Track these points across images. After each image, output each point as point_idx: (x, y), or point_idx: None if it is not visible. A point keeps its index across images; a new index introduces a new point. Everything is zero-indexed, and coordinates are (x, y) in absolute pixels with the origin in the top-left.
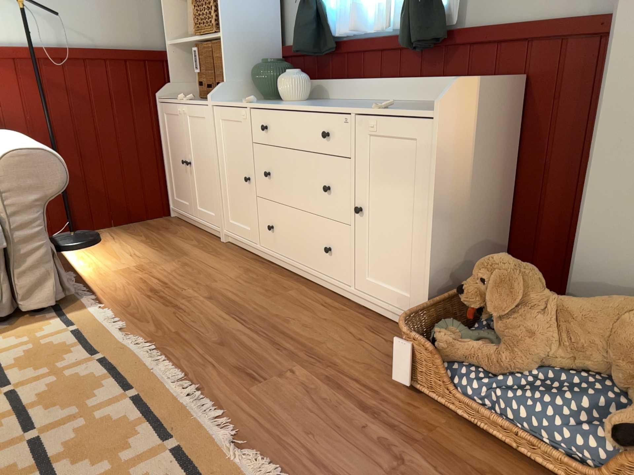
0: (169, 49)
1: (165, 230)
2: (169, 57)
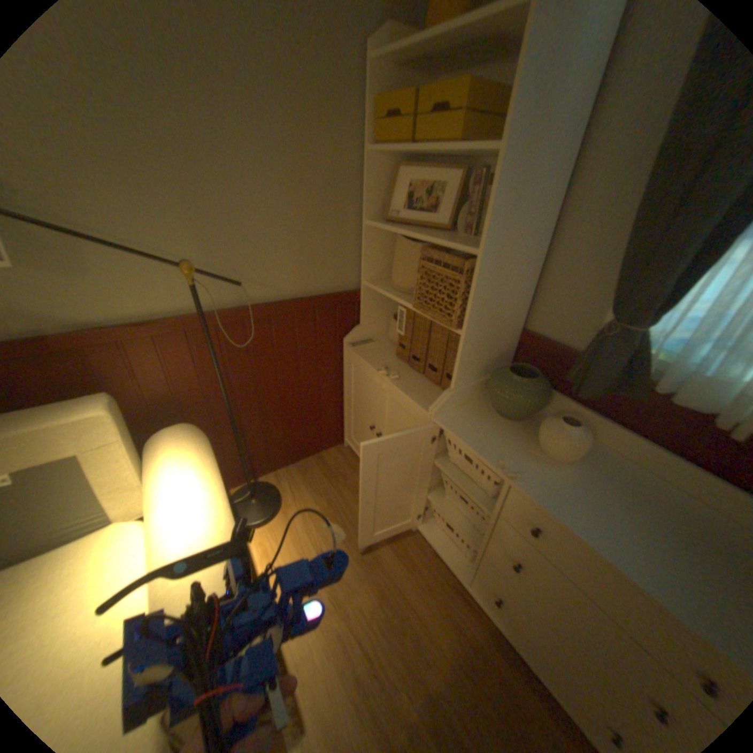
0: (365, 287)
1: (345, 480)
2: (363, 296)
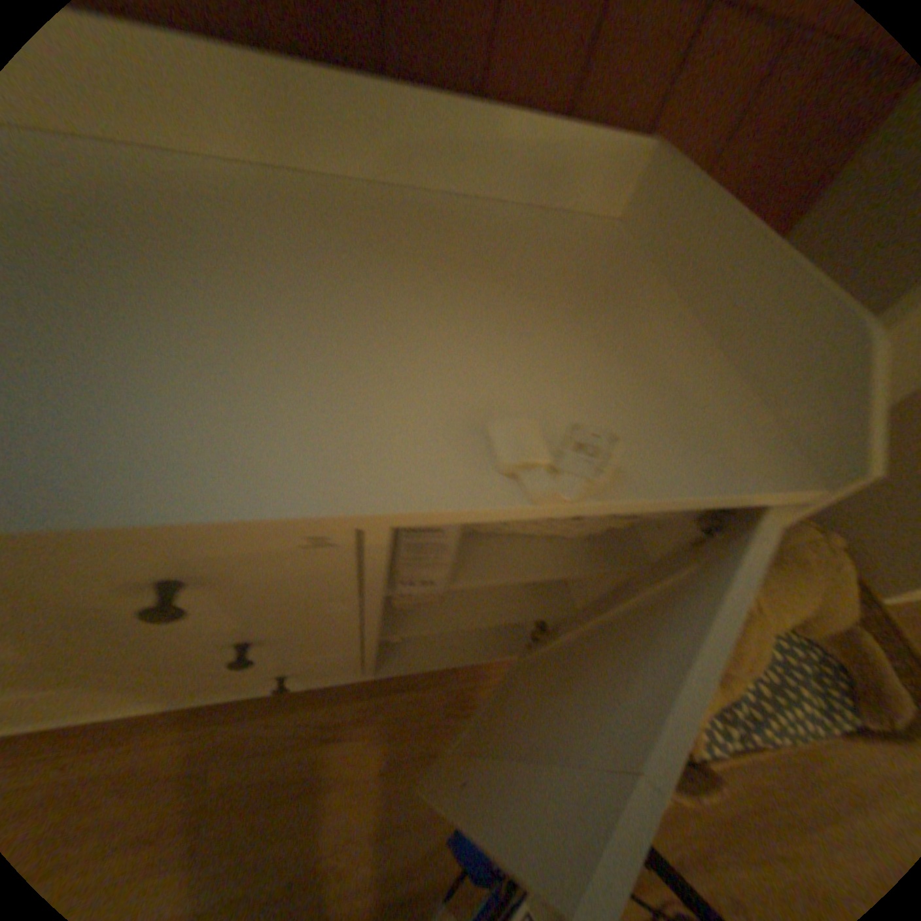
0: None
1: None
2: None
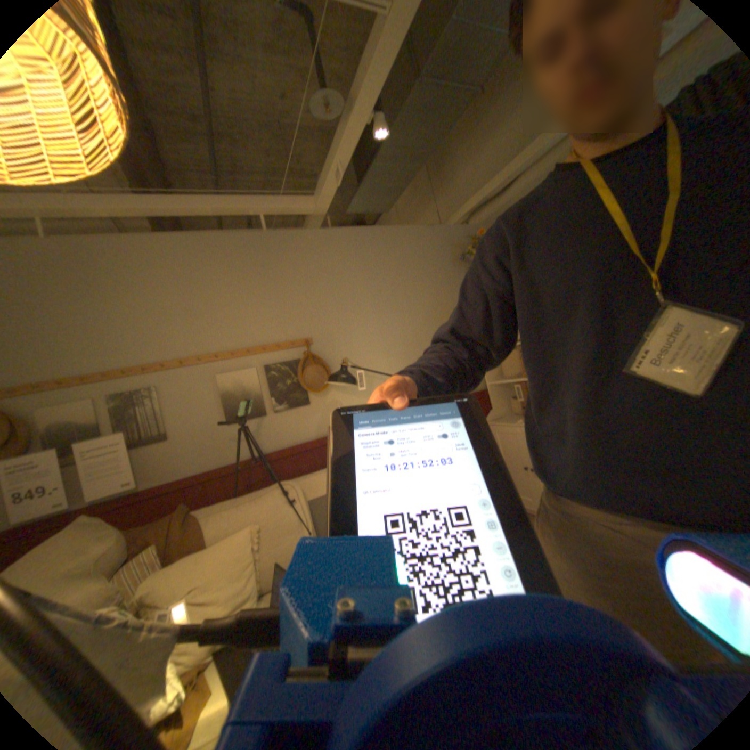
0: (489, 385)
1: None
2: (489, 391)
